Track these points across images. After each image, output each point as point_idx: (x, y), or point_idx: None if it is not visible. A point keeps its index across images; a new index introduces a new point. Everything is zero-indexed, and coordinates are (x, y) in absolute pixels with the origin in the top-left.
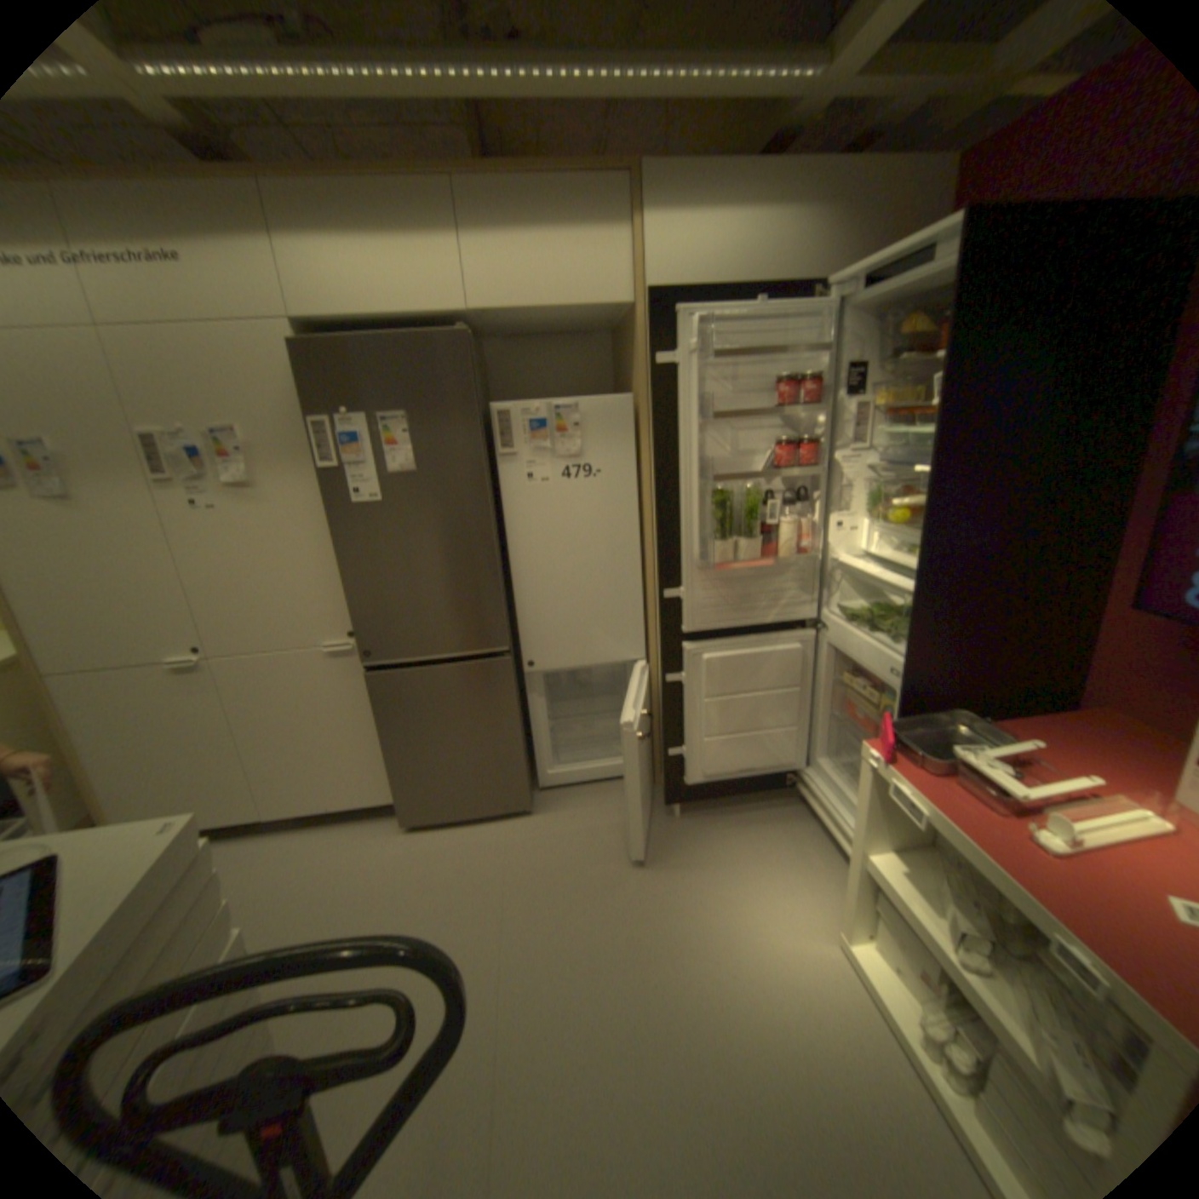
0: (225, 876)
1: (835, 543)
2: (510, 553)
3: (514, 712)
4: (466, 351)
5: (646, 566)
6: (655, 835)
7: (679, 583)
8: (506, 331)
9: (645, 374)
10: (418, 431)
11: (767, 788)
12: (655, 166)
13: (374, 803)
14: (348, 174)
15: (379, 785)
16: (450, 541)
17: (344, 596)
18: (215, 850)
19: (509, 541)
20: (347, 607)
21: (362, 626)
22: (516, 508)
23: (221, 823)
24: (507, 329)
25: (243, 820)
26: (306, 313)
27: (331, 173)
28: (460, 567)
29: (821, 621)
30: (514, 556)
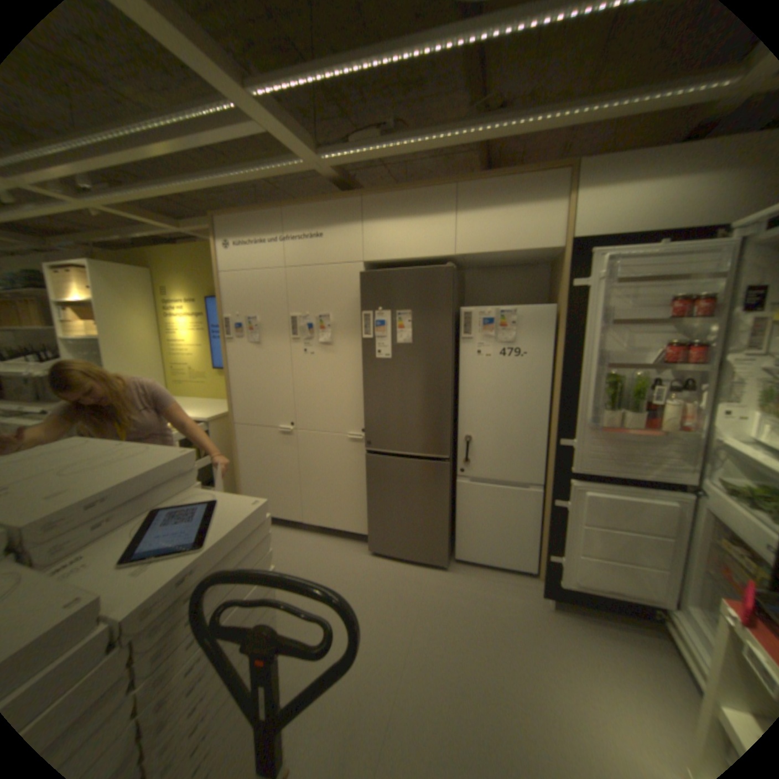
0: (280, 546)
1: (721, 427)
2: (458, 398)
3: (445, 498)
4: (449, 277)
5: (551, 420)
6: (532, 617)
7: (573, 436)
8: (478, 265)
9: (566, 291)
10: (415, 321)
11: (635, 615)
12: (589, 161)
13: (357, 531)
14: (402, 188)
15: (361, 521)
16: (423, 385)
17: (362, 408)
18: (279, 531)
19: (458, 390)
20: (362, 414)
21: (368, 426)
22: (466, 370)
23: (284, 517)
24: (478, 263)
25: (294, 519)
26: (370, 259)
27: (394, 189)
28: (426, 401)
29: (702, 489)
30: (460, 399)
